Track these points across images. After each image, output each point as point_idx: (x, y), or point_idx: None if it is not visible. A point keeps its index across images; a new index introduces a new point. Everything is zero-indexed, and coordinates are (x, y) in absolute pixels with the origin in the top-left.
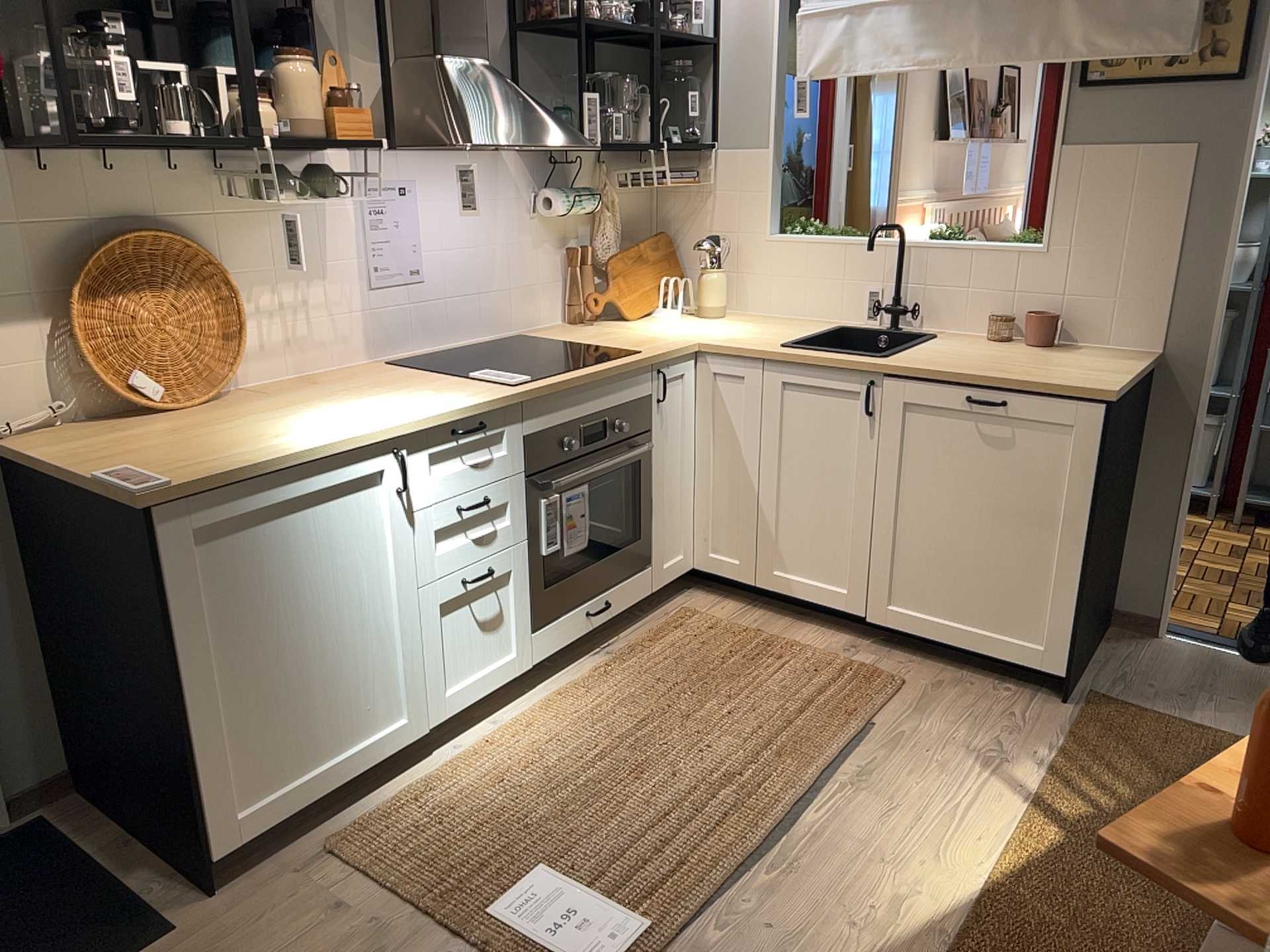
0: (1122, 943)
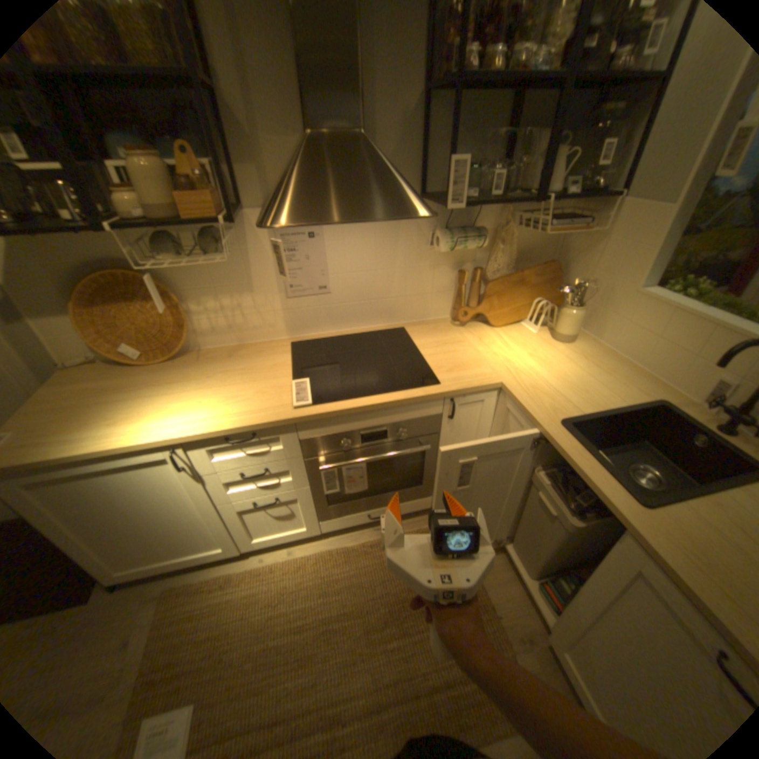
0: None
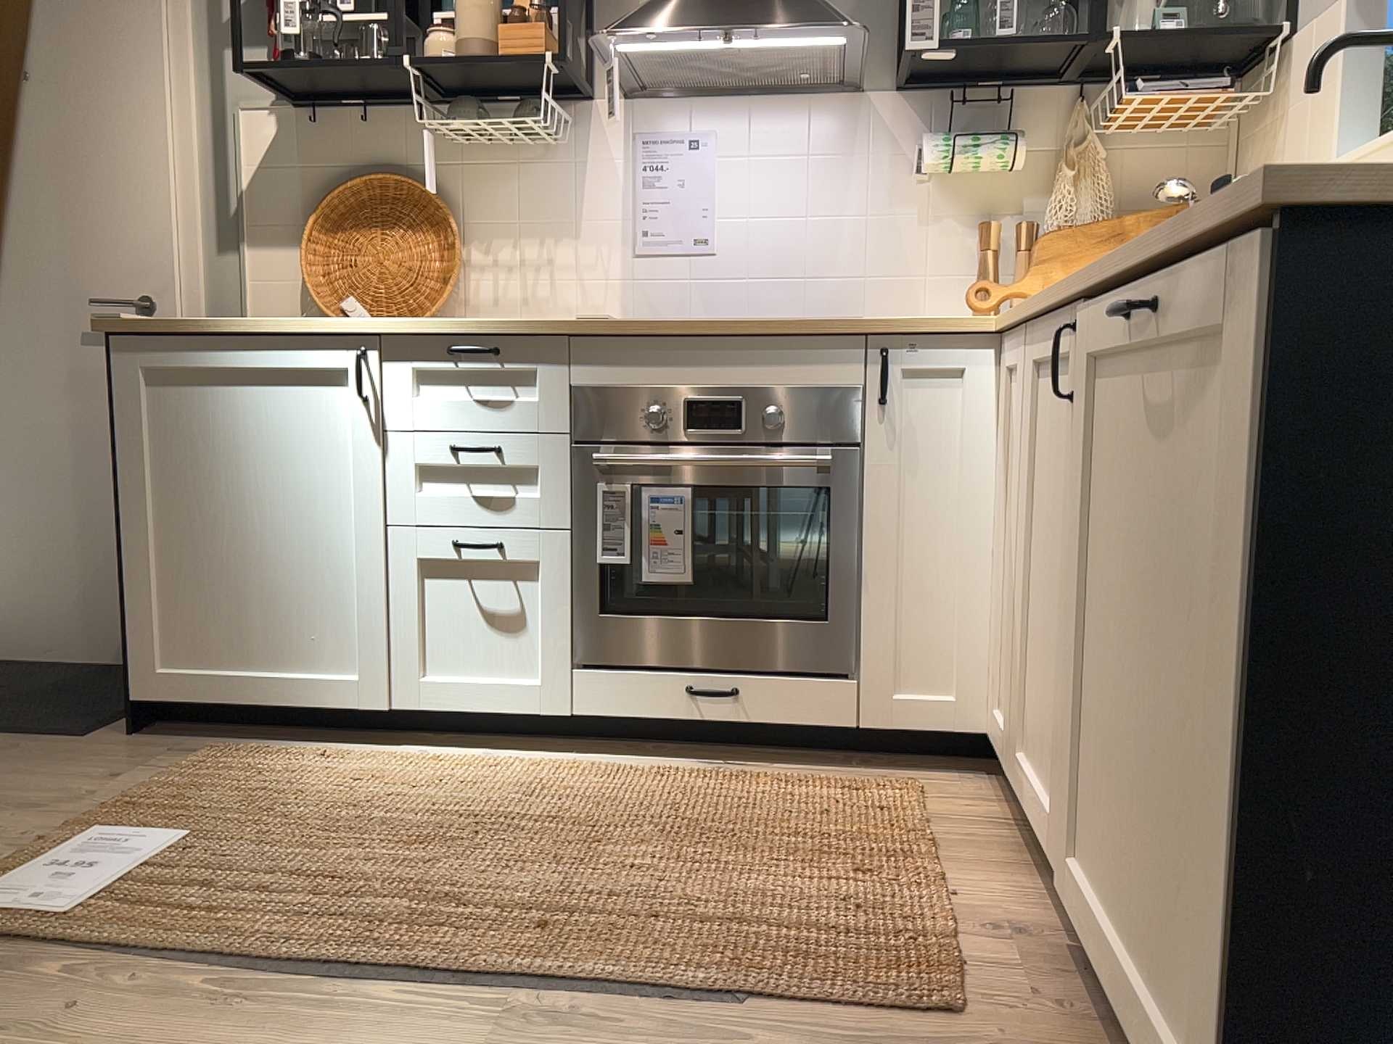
0: None
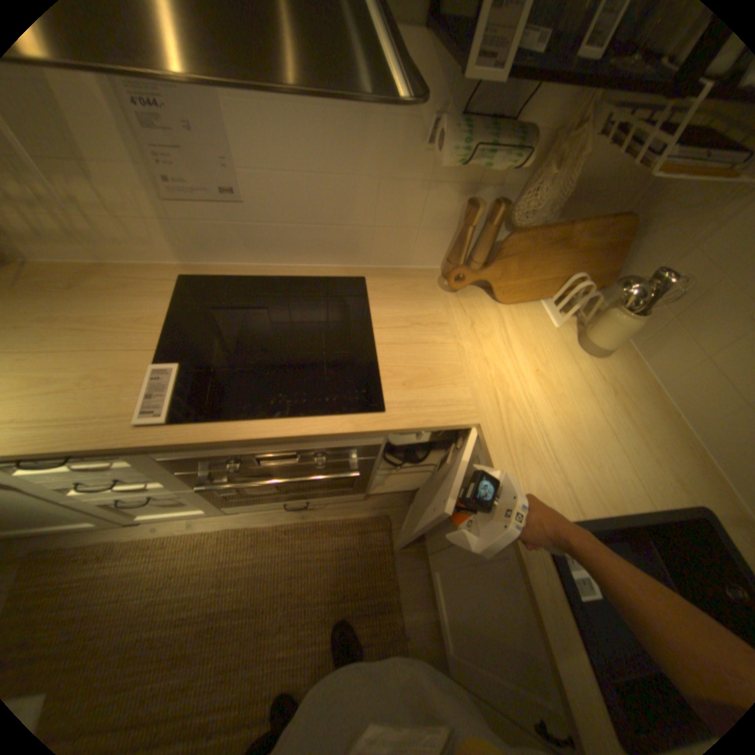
0: None
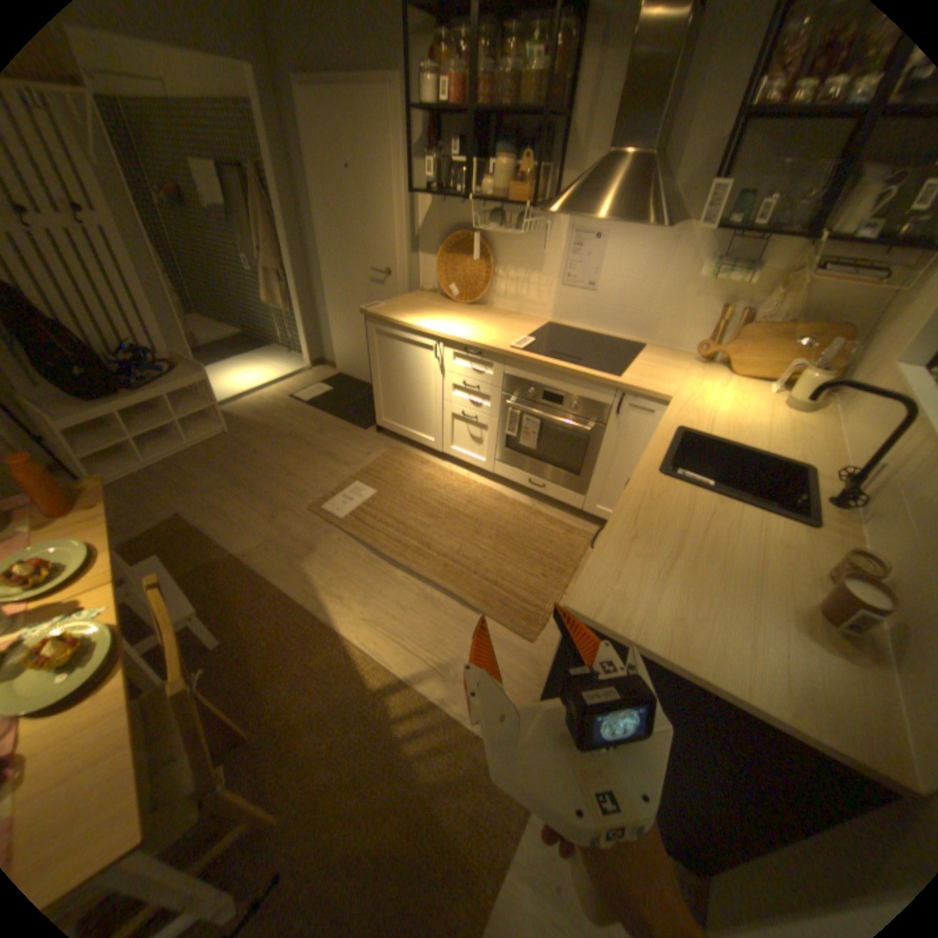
0: (291, 688)
